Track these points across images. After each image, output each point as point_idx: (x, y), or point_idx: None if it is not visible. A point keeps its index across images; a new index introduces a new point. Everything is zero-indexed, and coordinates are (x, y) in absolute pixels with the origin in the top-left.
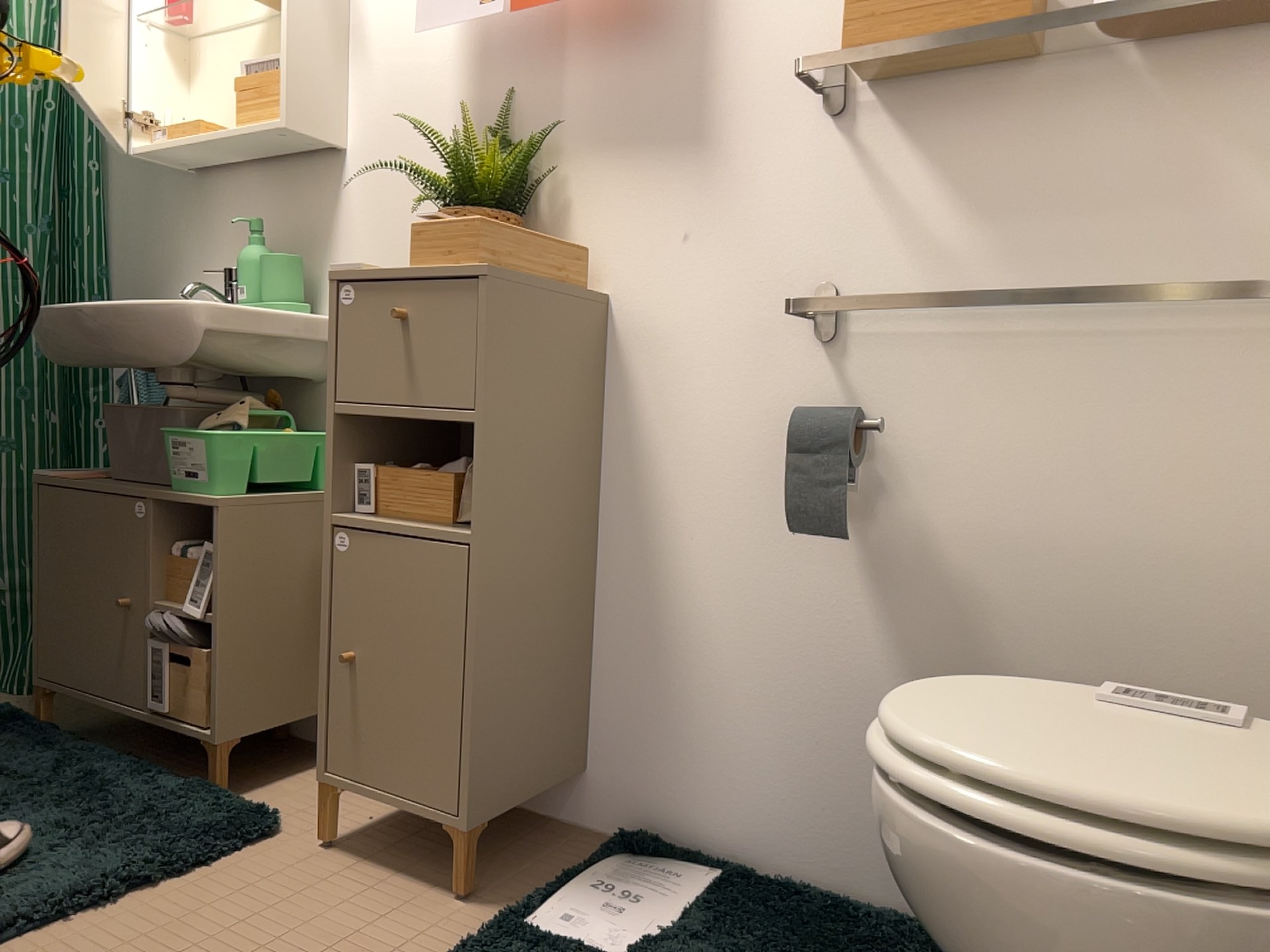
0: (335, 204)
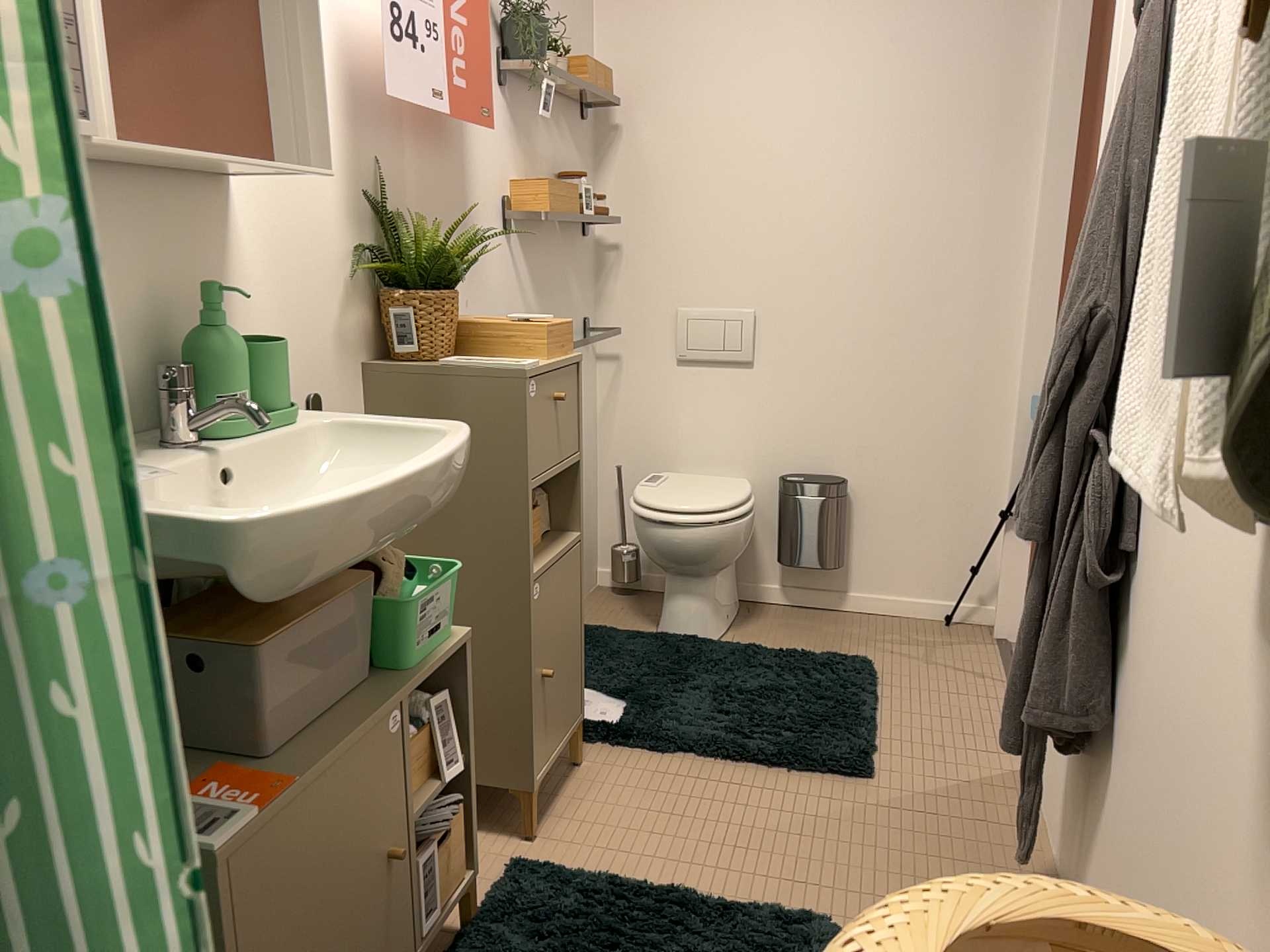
0: (221, 249)
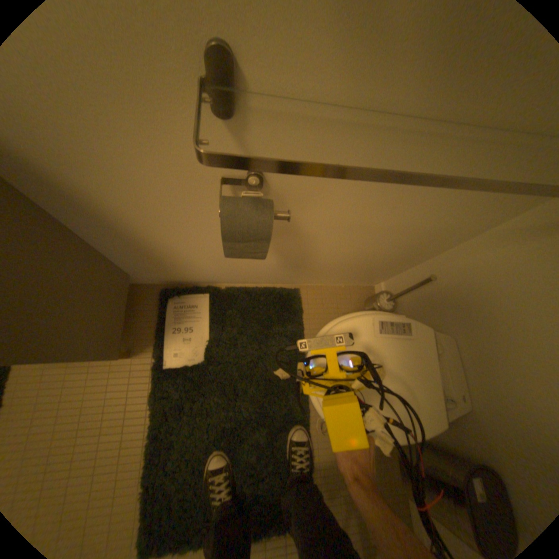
0: None
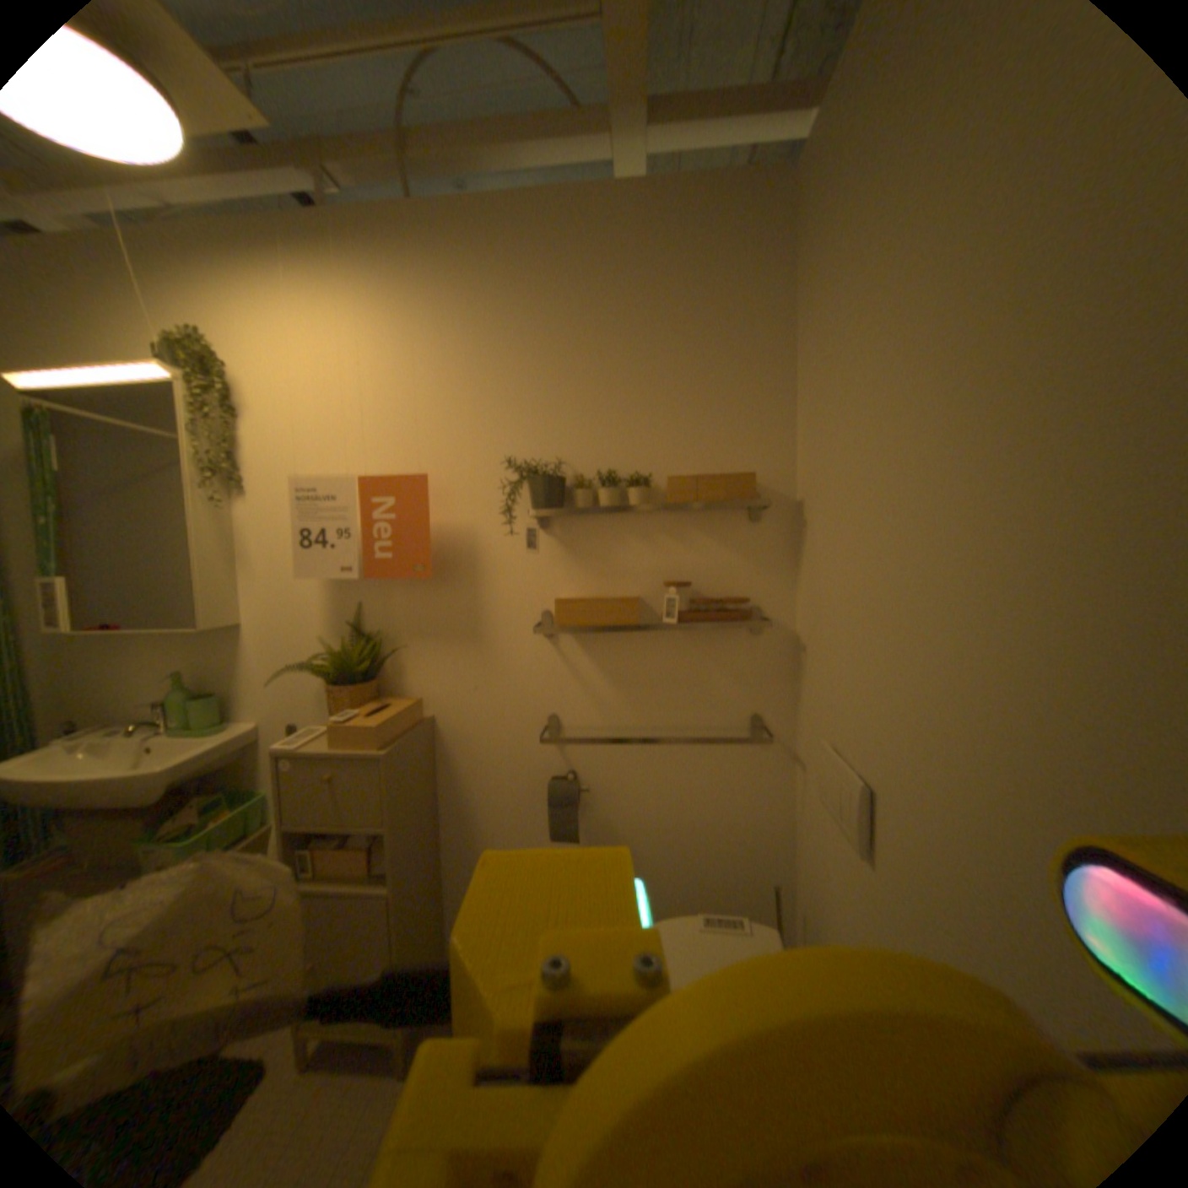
0: (232, 652)
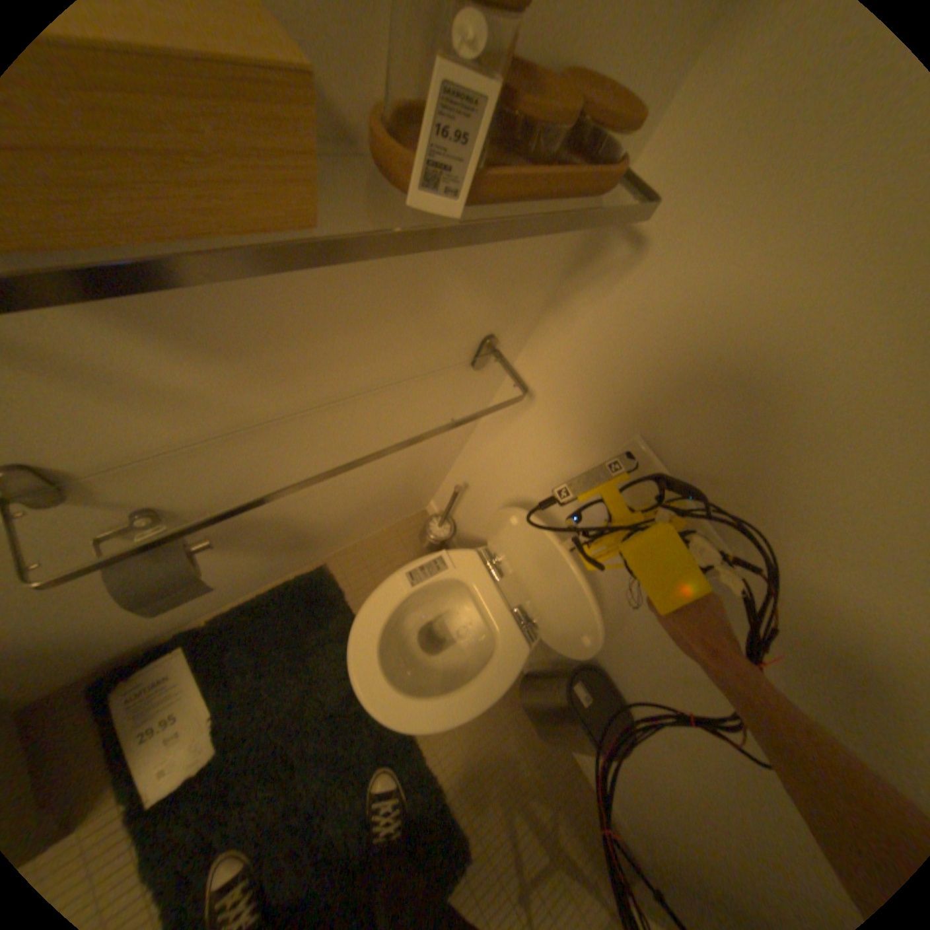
0: None
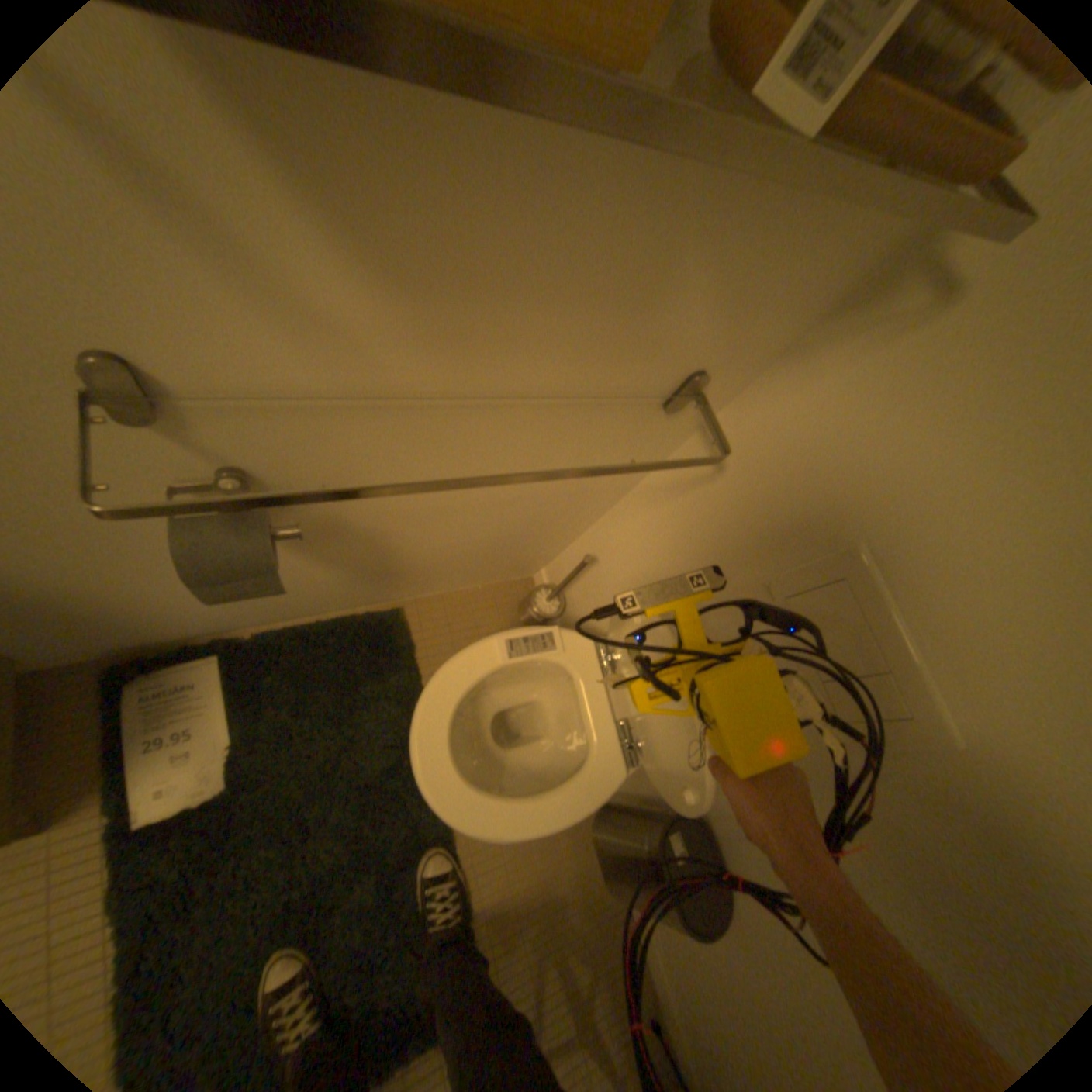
0: None
